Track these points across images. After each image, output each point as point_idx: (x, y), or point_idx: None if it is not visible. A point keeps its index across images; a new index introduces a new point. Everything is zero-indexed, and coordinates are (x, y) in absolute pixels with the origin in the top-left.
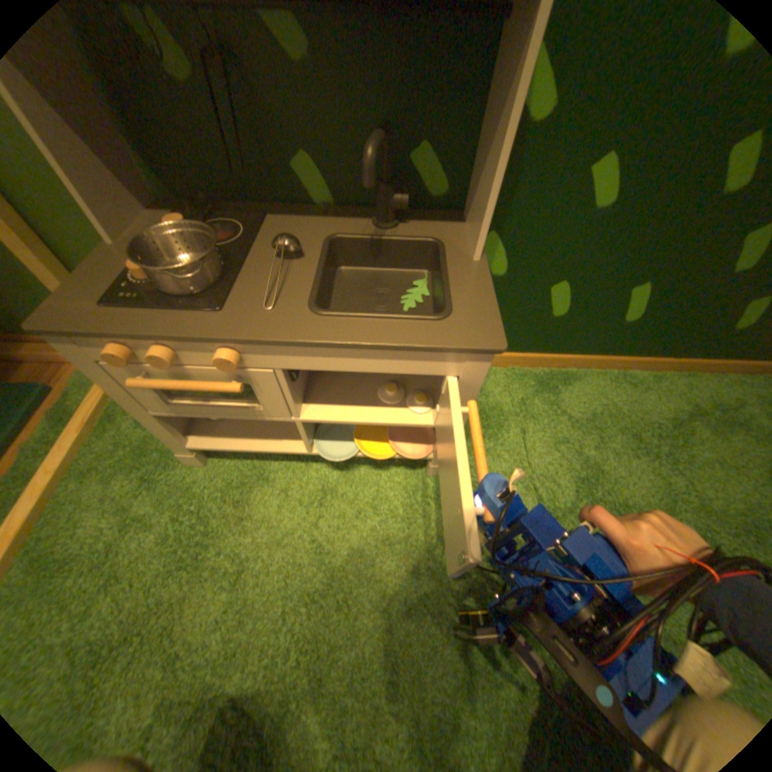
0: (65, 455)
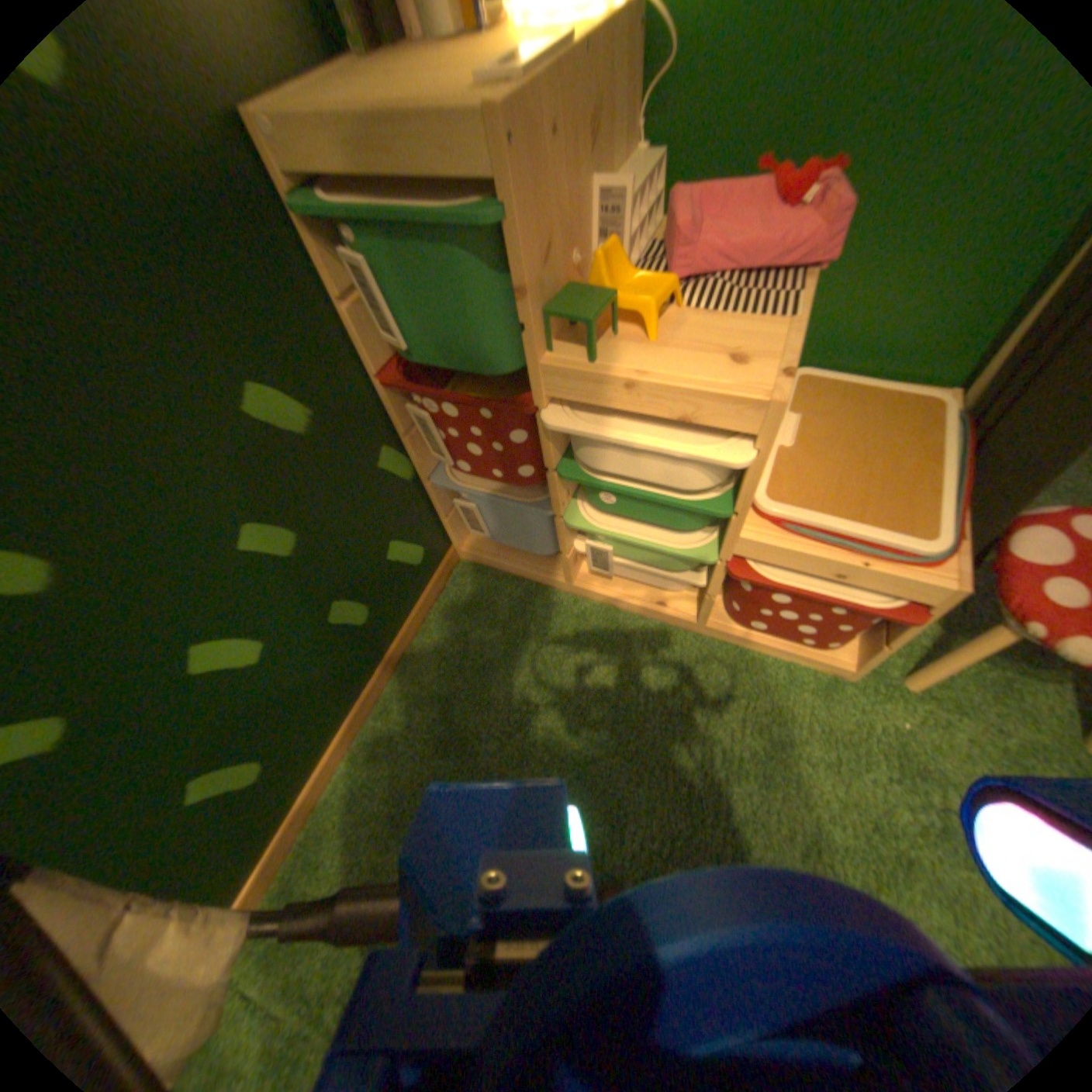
0: None
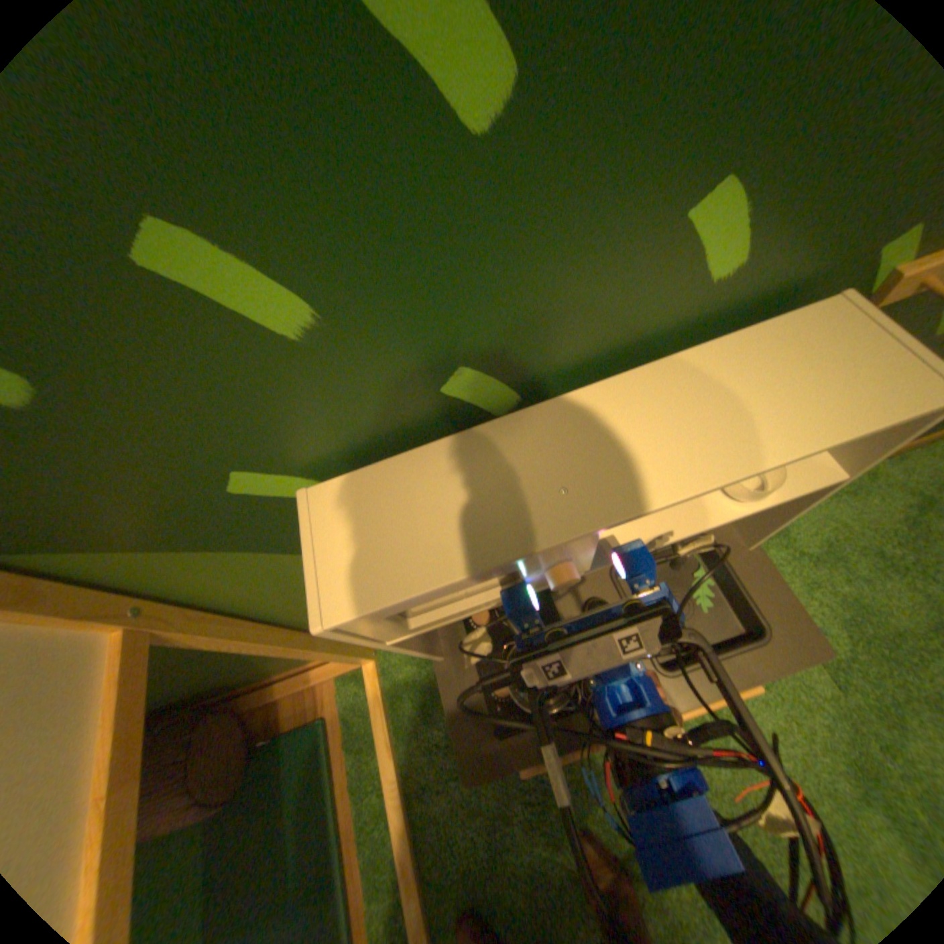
0: (396, 786)
